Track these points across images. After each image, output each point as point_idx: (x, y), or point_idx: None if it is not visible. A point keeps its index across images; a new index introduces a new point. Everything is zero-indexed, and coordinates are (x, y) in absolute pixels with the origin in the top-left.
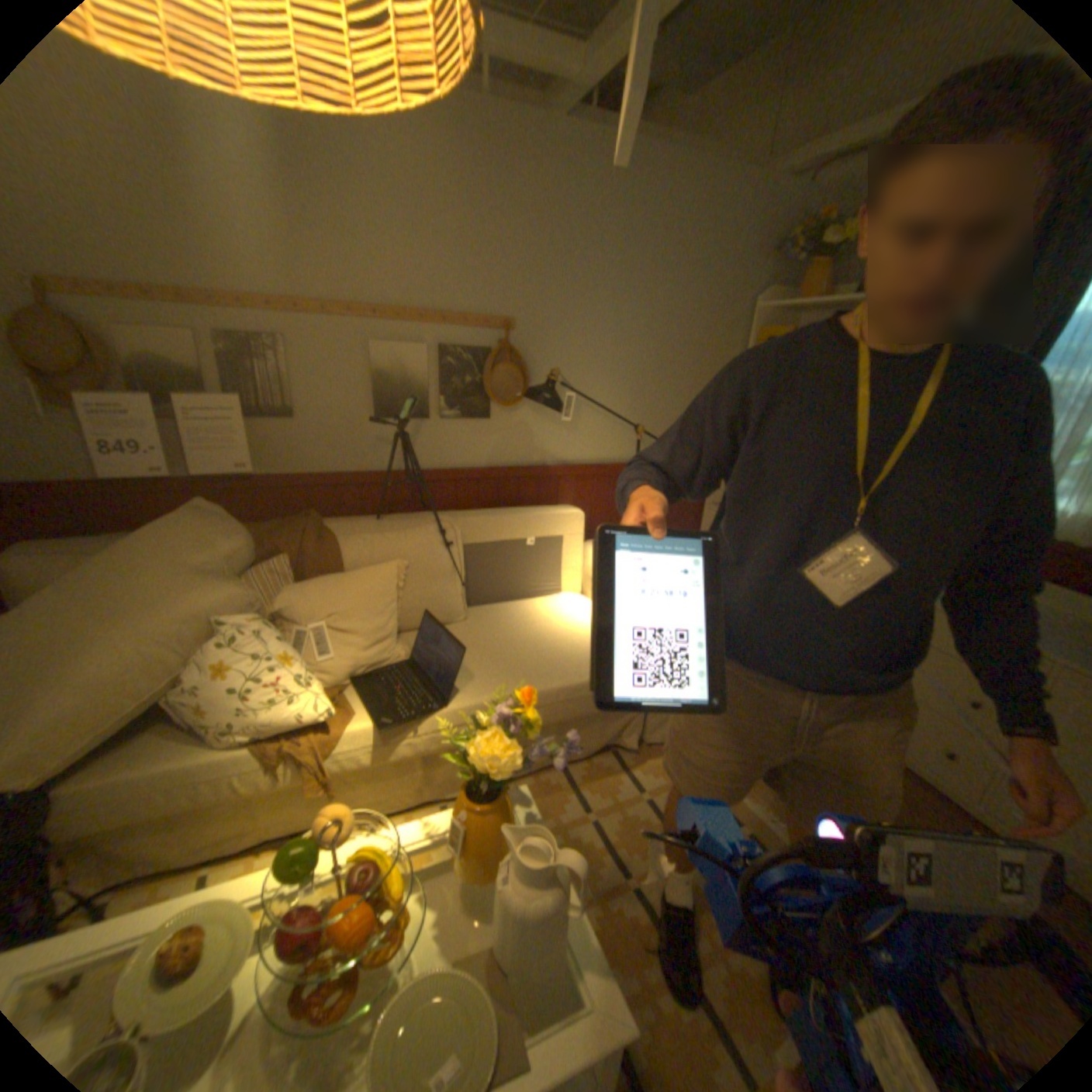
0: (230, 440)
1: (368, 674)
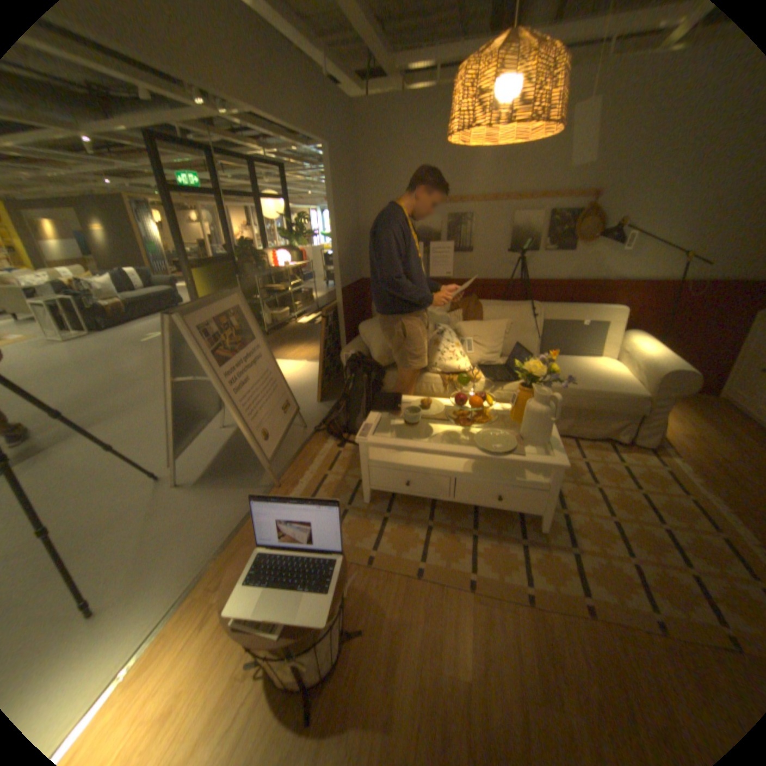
0: (446, 262)
1: (485, 365)
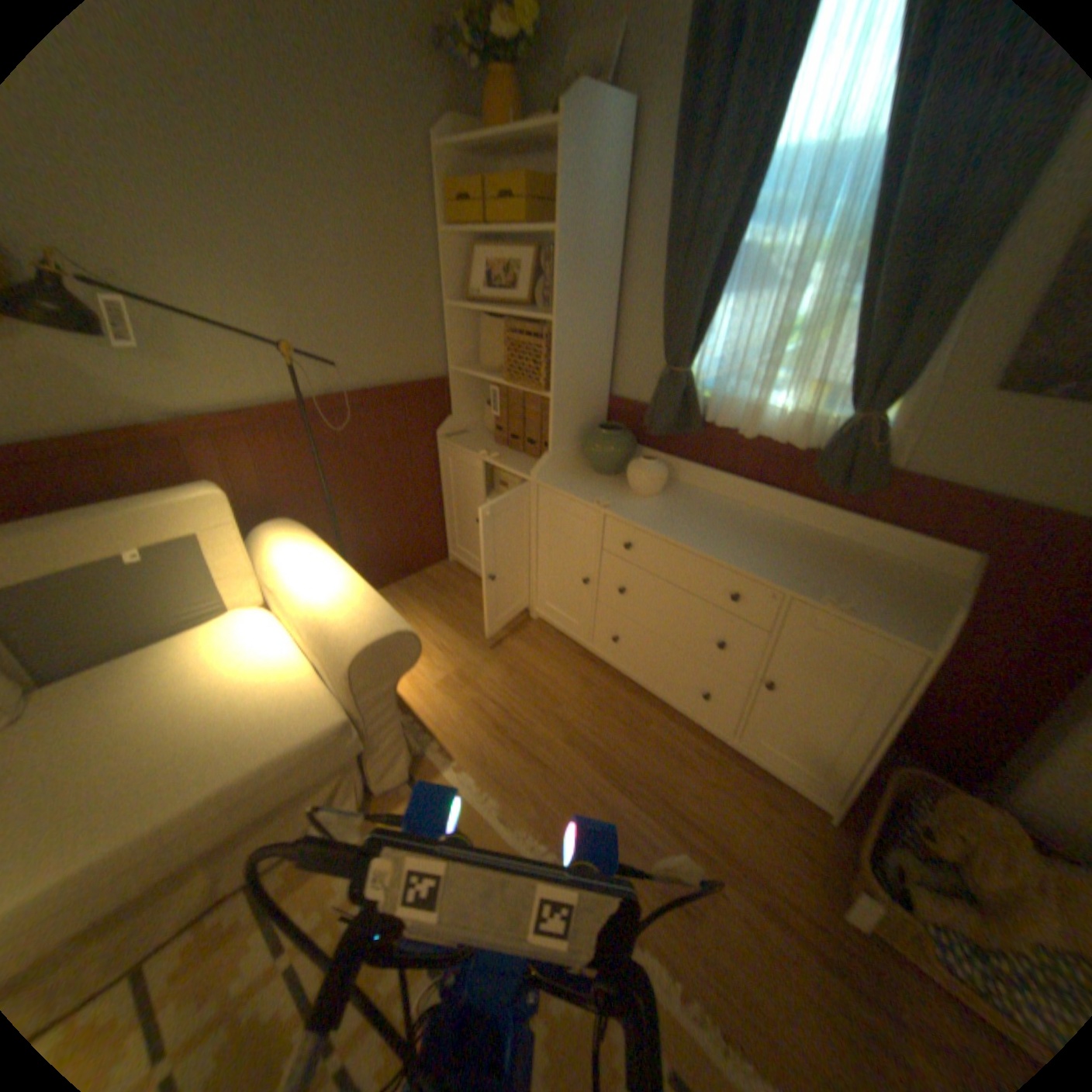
0: None
1: None
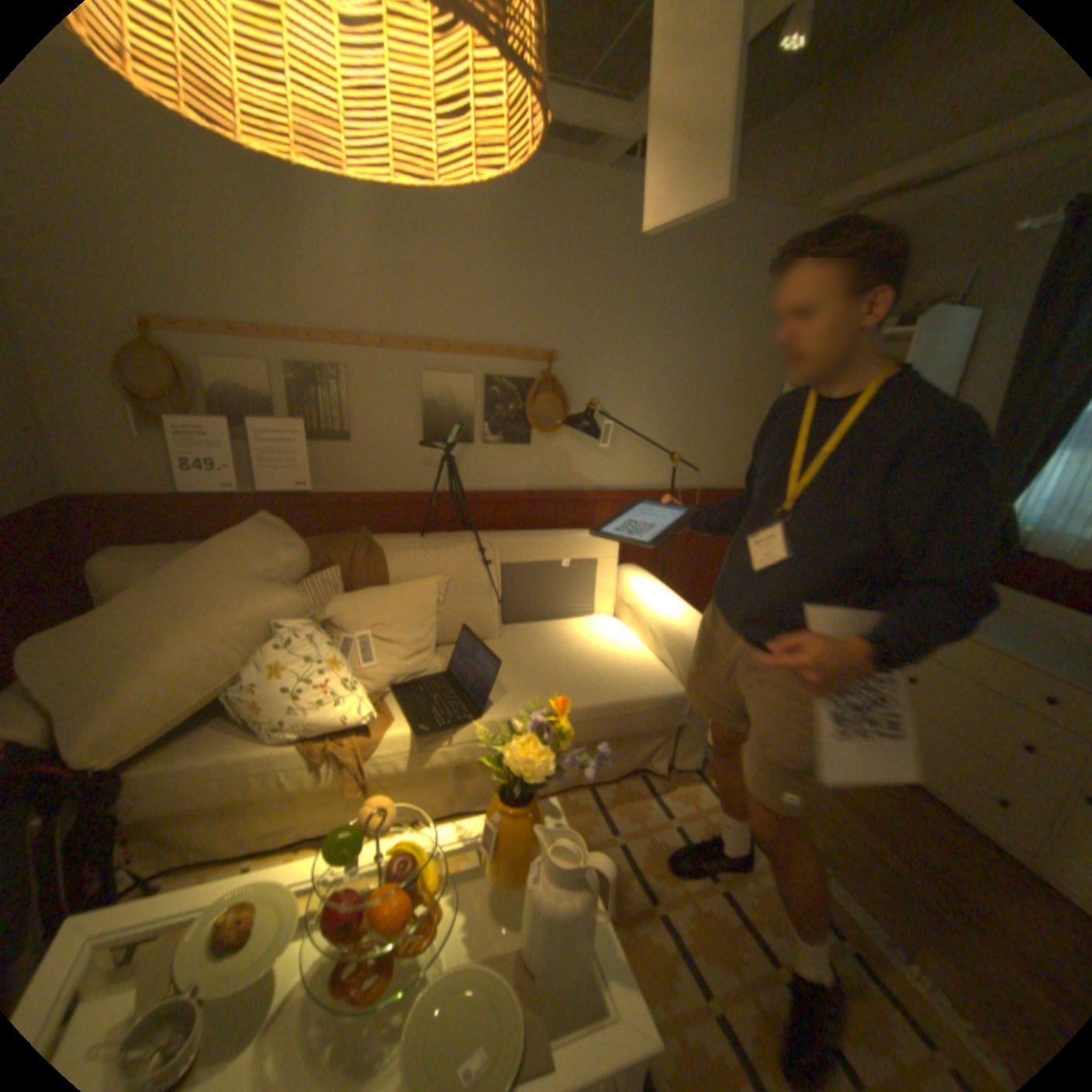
0: (294, 460)
1: (407, 684)
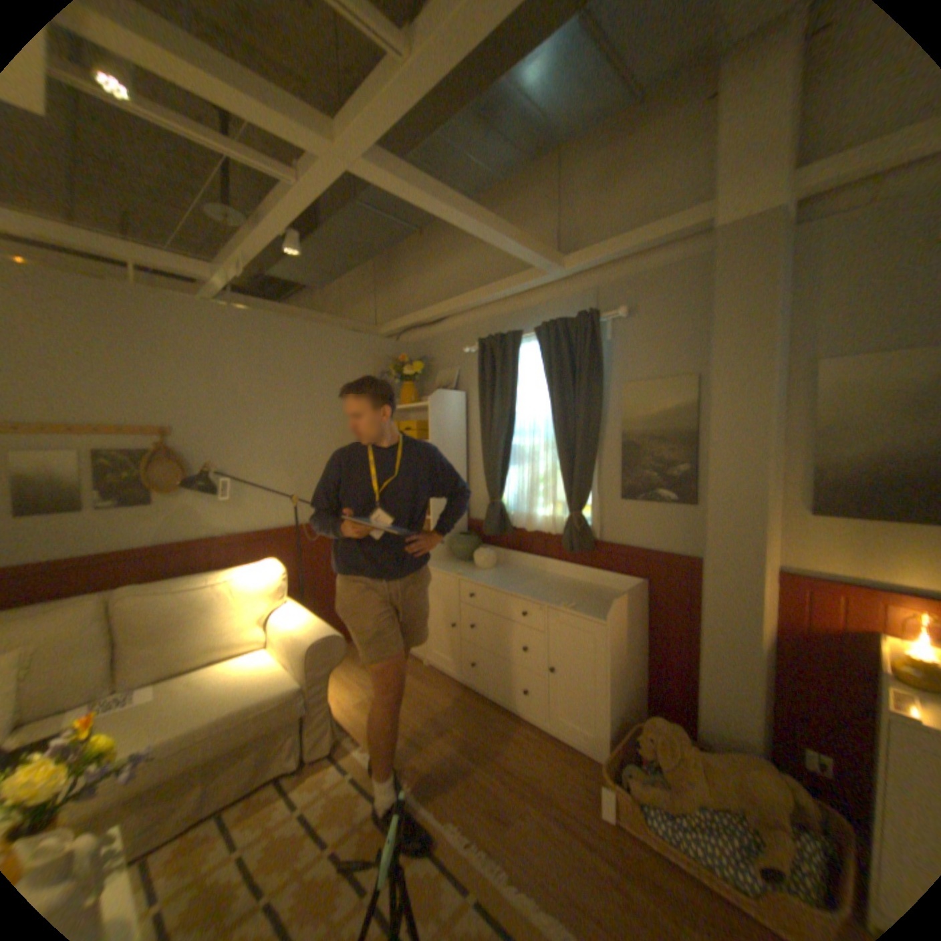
0: None
1: None
